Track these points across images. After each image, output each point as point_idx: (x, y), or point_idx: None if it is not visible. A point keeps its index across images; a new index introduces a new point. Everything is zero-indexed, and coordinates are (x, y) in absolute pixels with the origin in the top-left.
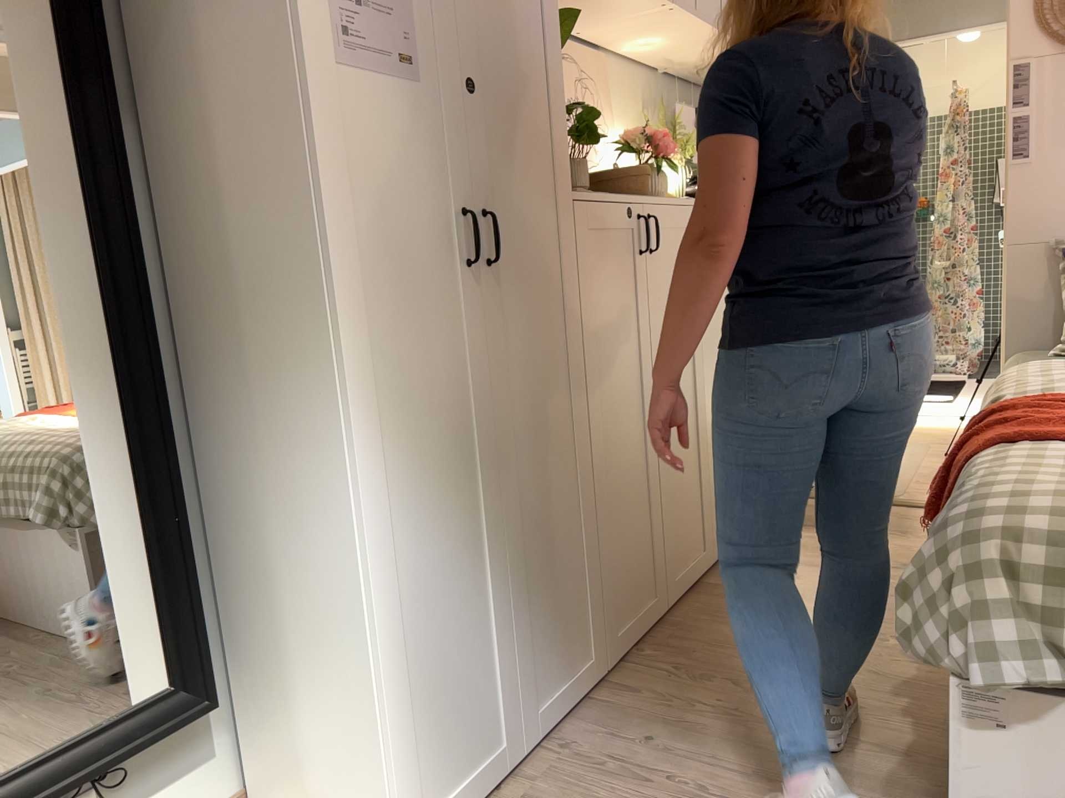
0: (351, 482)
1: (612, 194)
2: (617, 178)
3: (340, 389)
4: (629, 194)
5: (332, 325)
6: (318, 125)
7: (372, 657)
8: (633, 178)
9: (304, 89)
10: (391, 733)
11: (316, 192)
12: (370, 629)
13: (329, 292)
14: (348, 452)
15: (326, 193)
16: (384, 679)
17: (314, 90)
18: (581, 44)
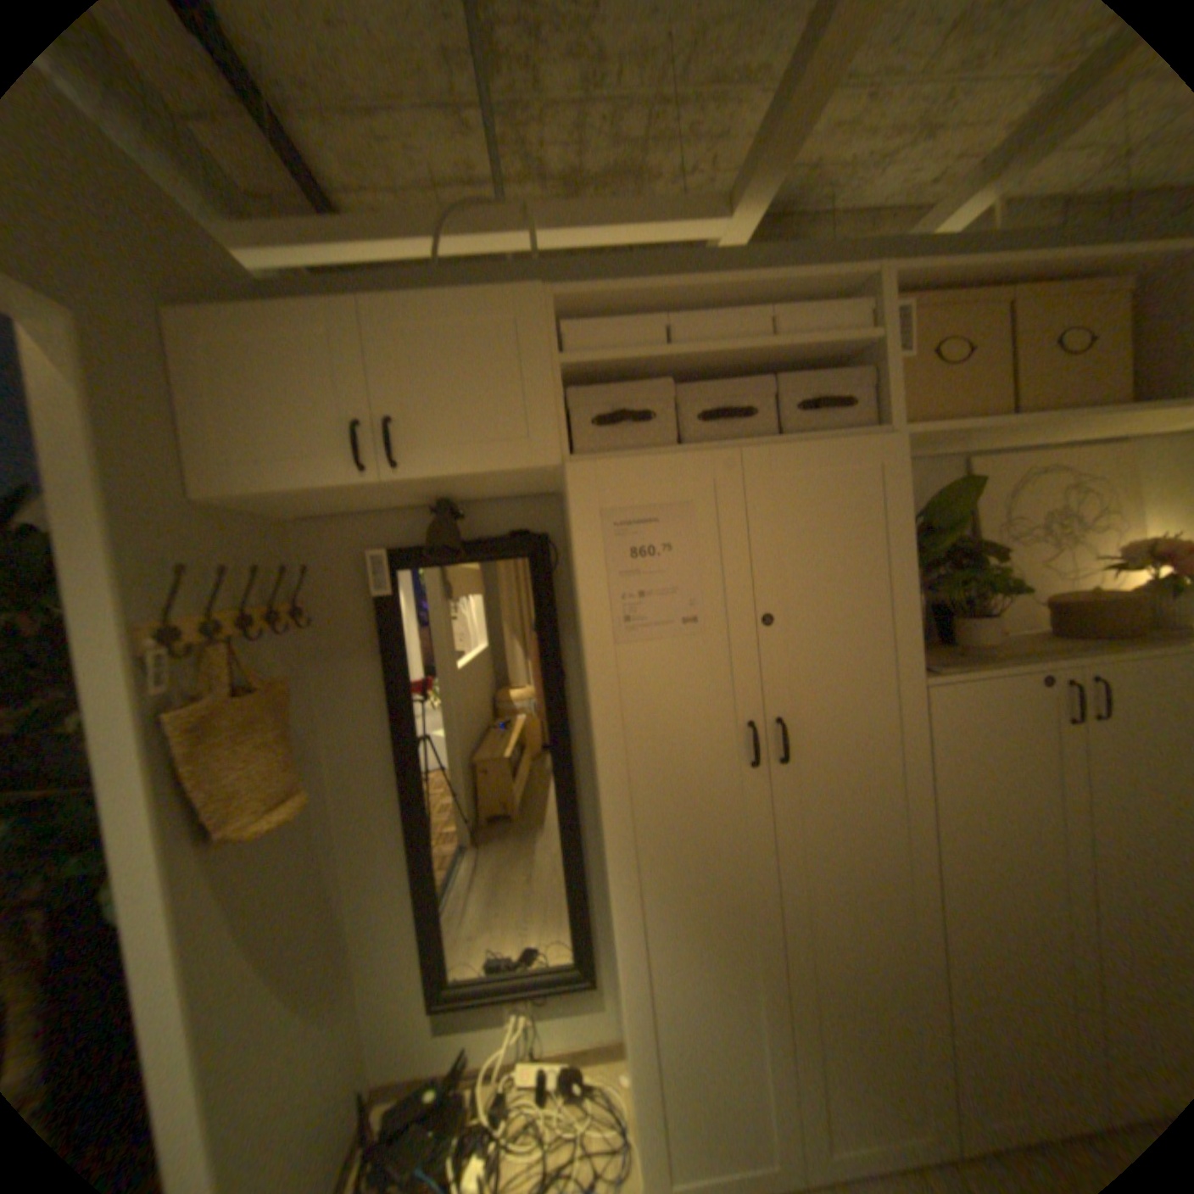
0: (617, 927)
1: (1016, 666)
2: (1084, 614)
3: (610, 864)
4: (1057, 660)
5: (605, 822)
6: (601, 691)
7: (630, 1049)
8: (1110, 614)
9: (589, 671)
10: (645, 1107)
11: (596, 736)
12: (628, 1029)
13: (603, 801)
14: (614, 906)
15: (605, 734)
16: (641, 1068)
17: (598, 669)
18: (1086, 444)
